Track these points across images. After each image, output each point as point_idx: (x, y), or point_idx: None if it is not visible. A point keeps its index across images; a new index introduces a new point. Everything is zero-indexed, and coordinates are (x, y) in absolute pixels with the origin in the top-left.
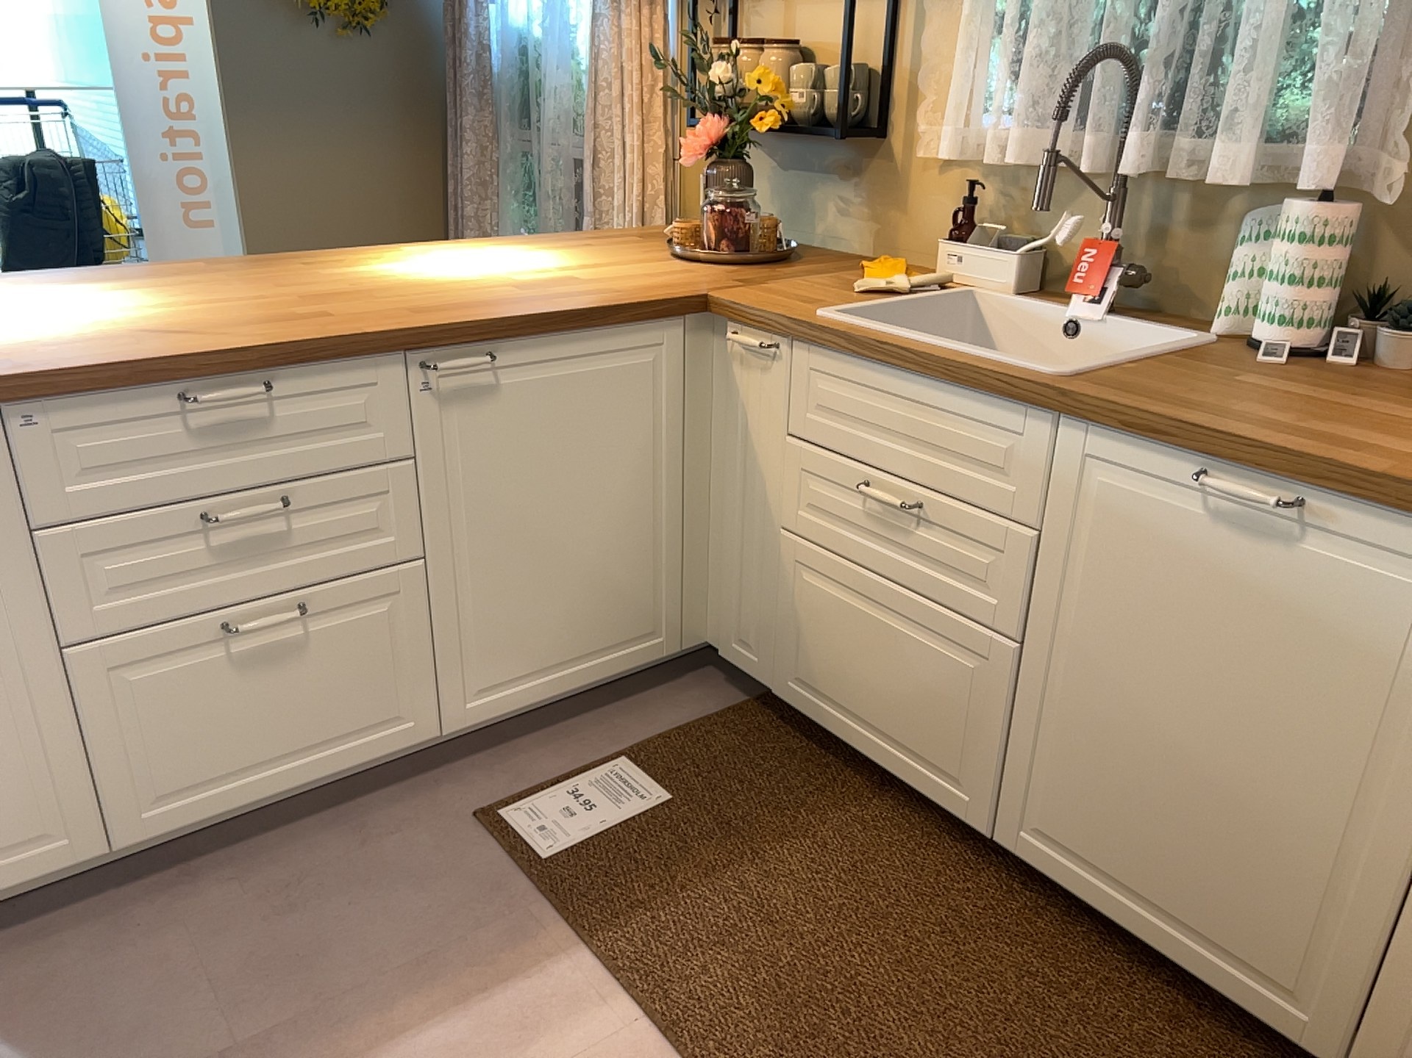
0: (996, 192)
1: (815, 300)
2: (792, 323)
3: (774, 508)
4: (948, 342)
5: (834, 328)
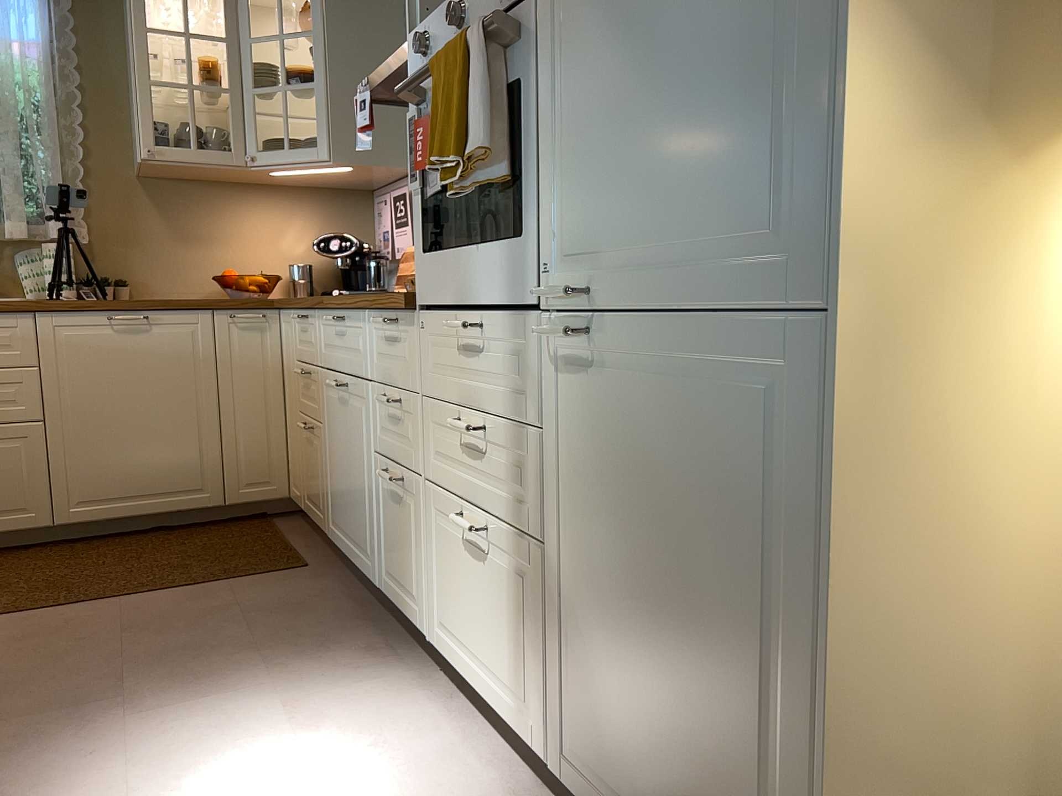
0: None
1: None
2: None
3: None
4: None
5: None
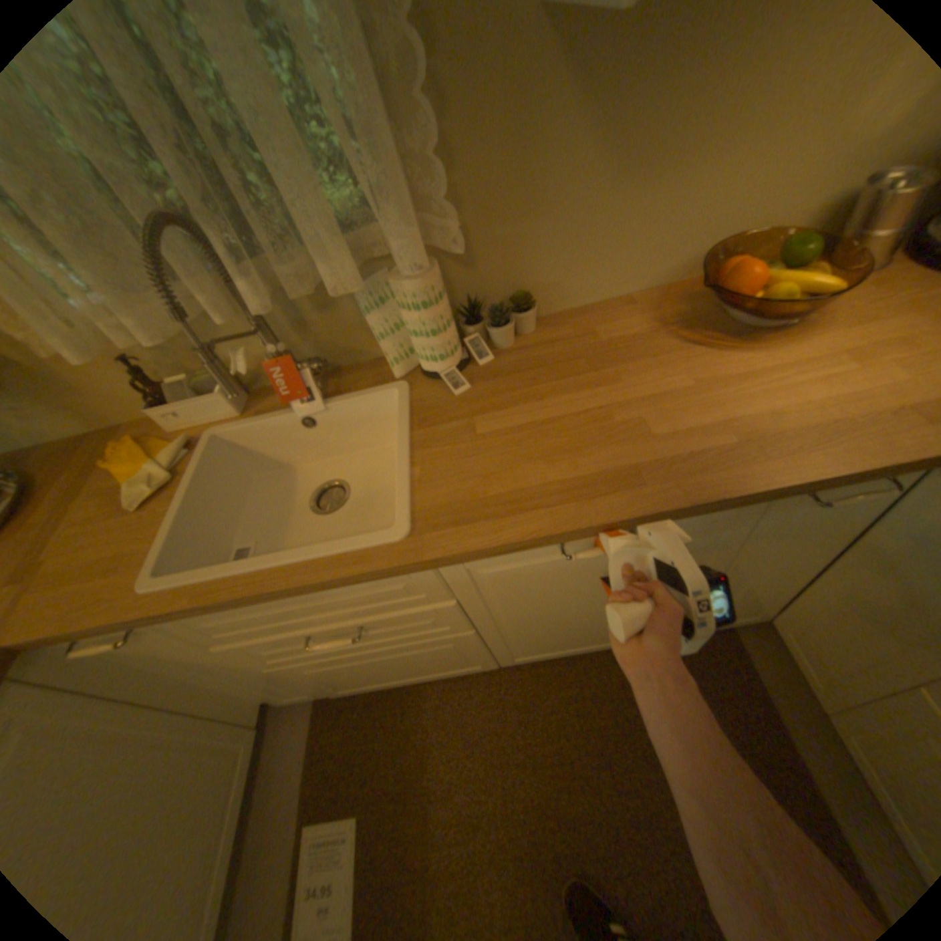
0: (144, 346)
1: (111, 564)
2: (125, 624)
3: (242, 670)
4: (287, 557)
5: (170, 604)
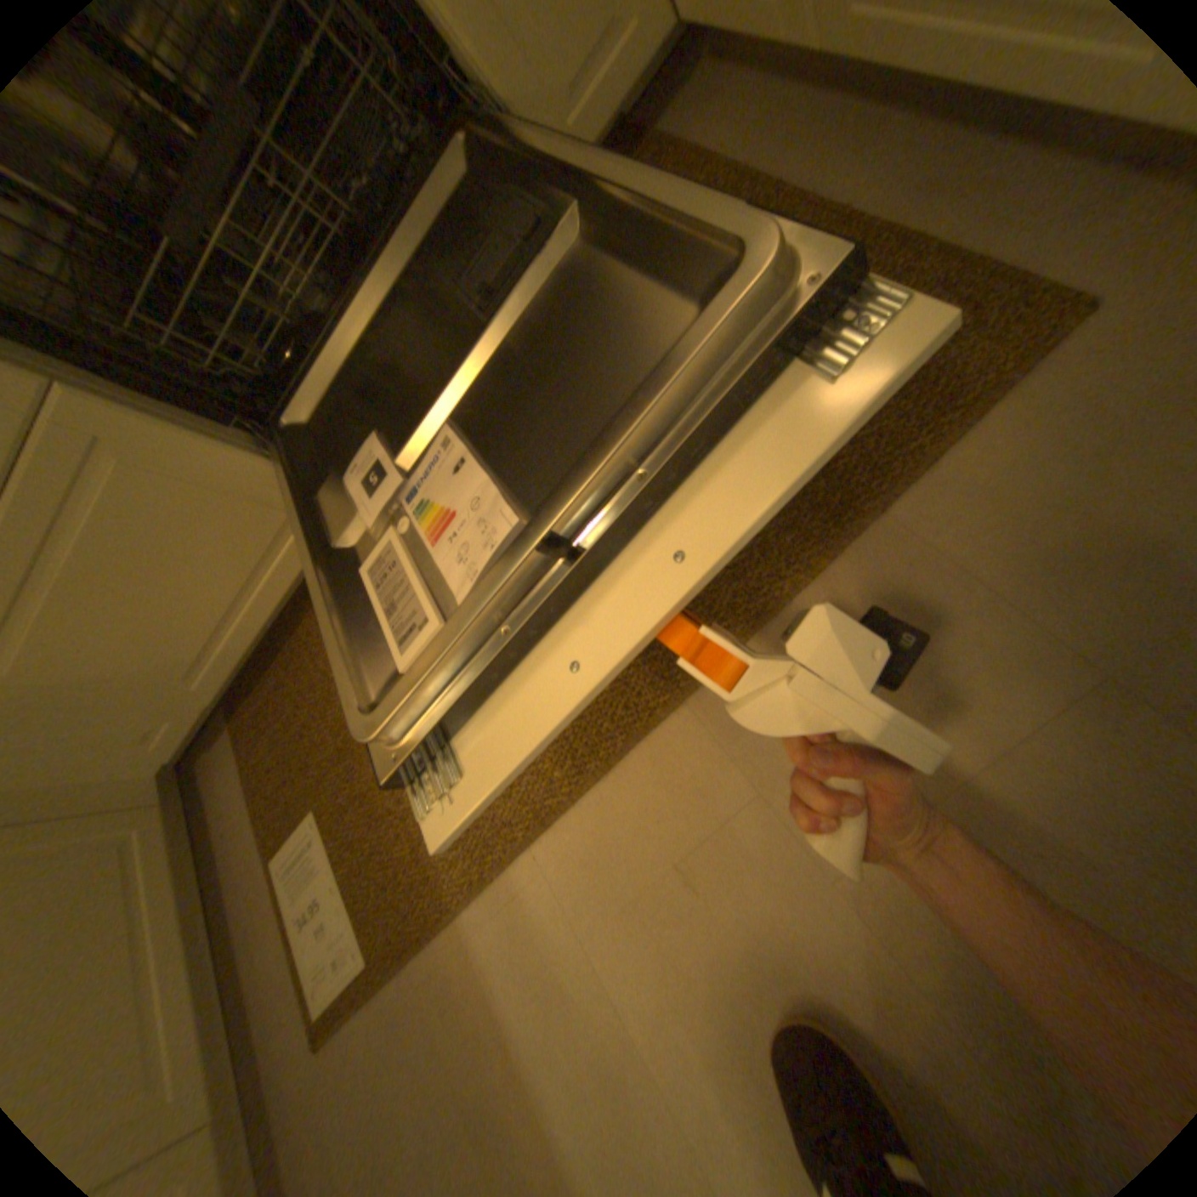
0: None
1: None
2: None
3: None
4: None
5: None
